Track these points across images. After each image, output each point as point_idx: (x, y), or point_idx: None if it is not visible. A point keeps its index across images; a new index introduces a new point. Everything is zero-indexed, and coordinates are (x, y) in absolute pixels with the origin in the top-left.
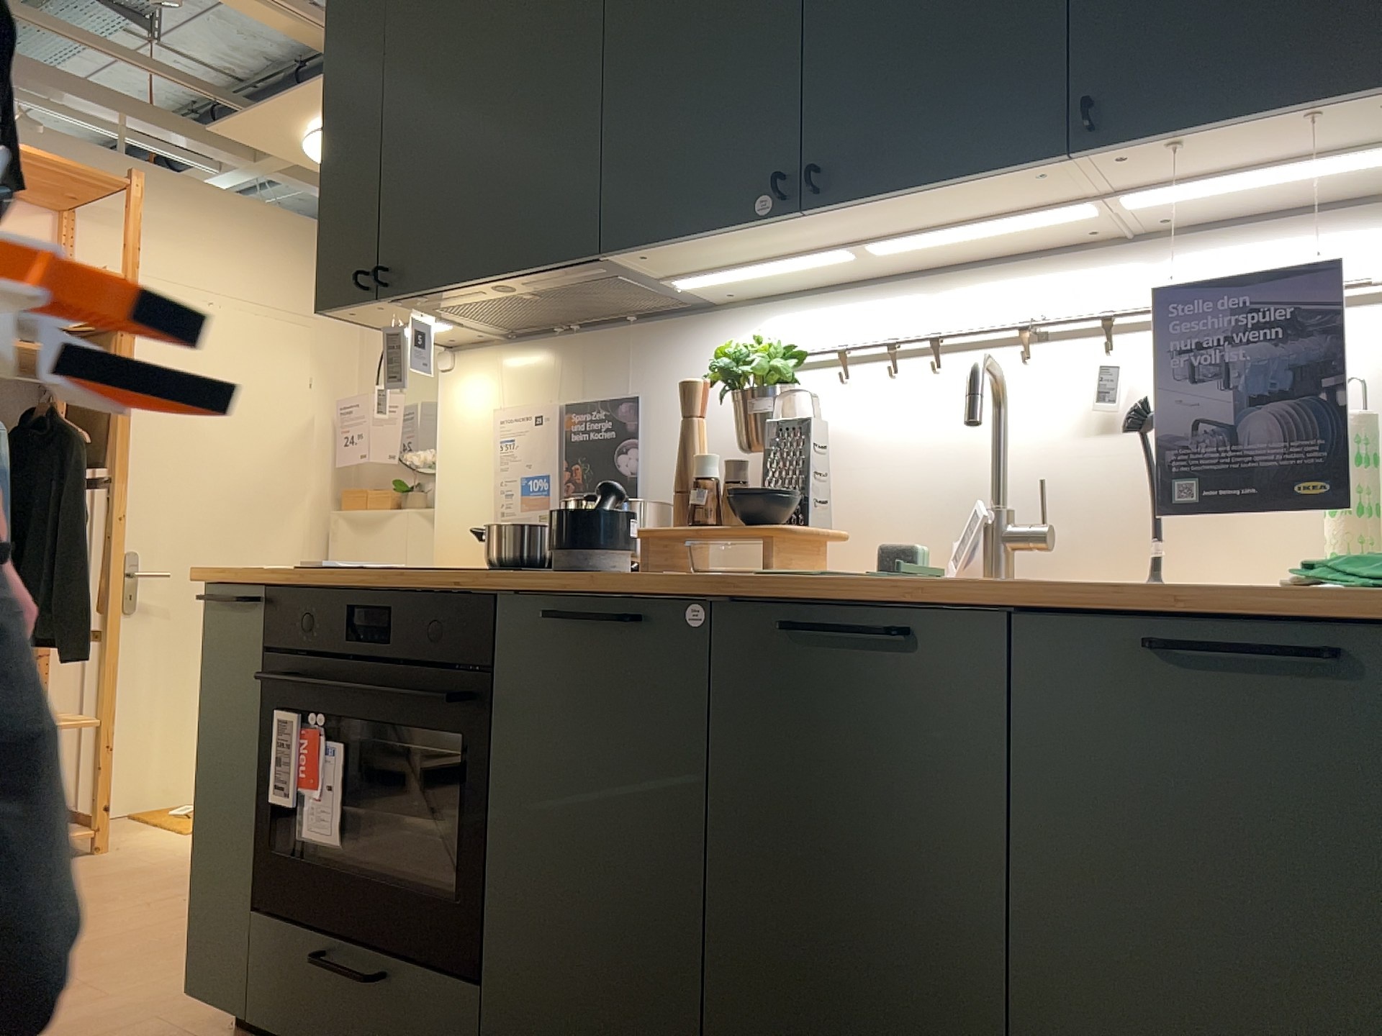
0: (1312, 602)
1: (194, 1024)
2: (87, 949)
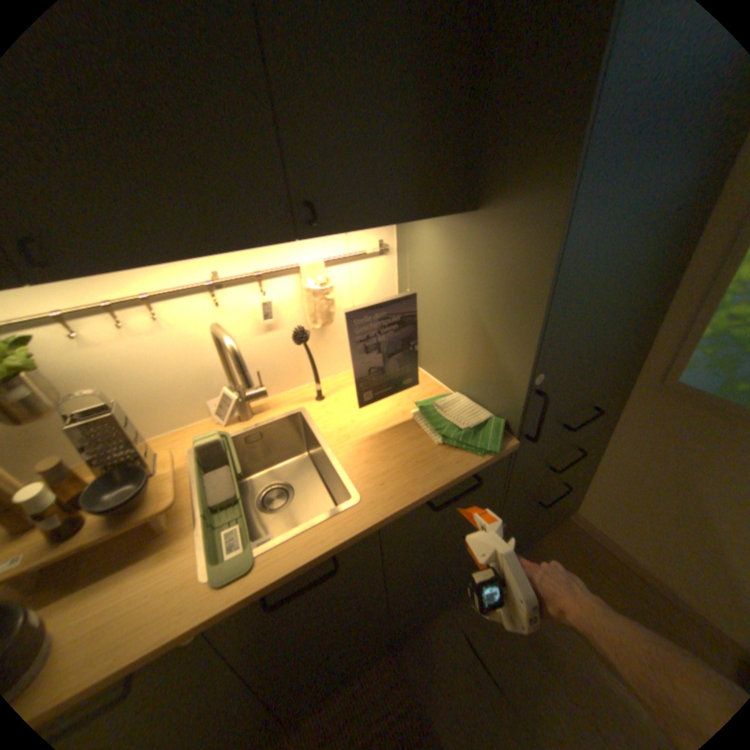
0: (476, 472)
1: None
2: None
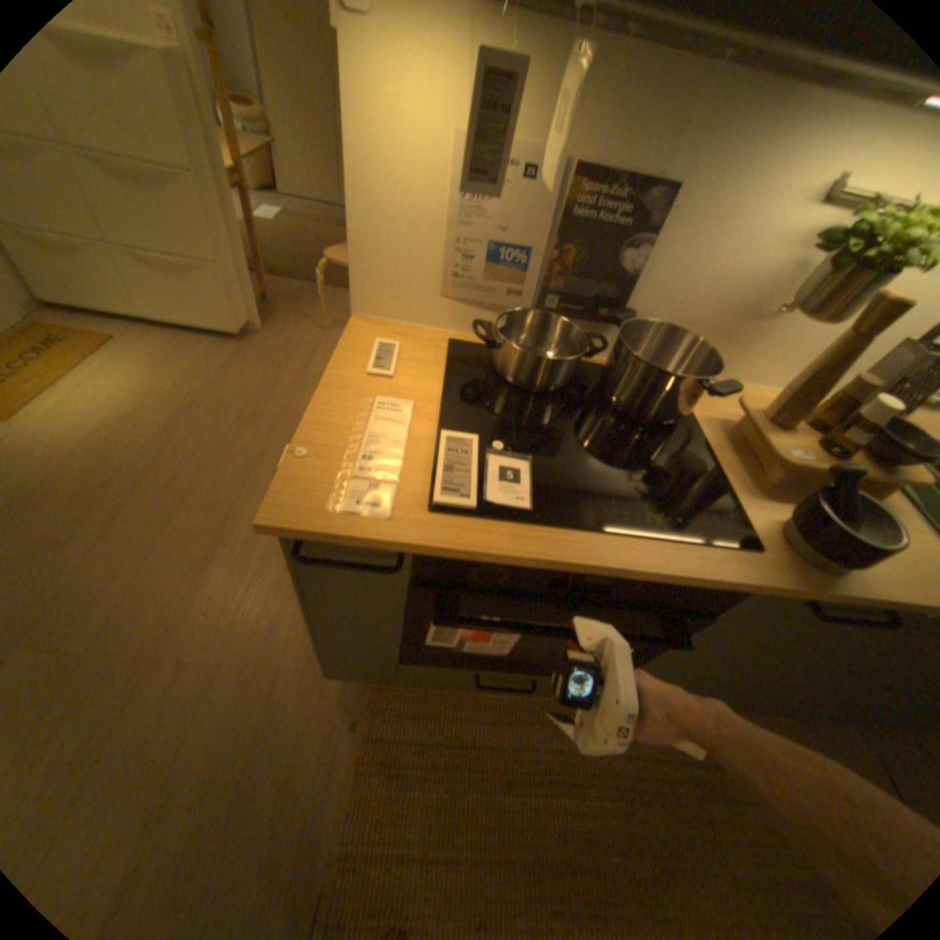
0: None
1: (308, 661)
2: (123, 619)
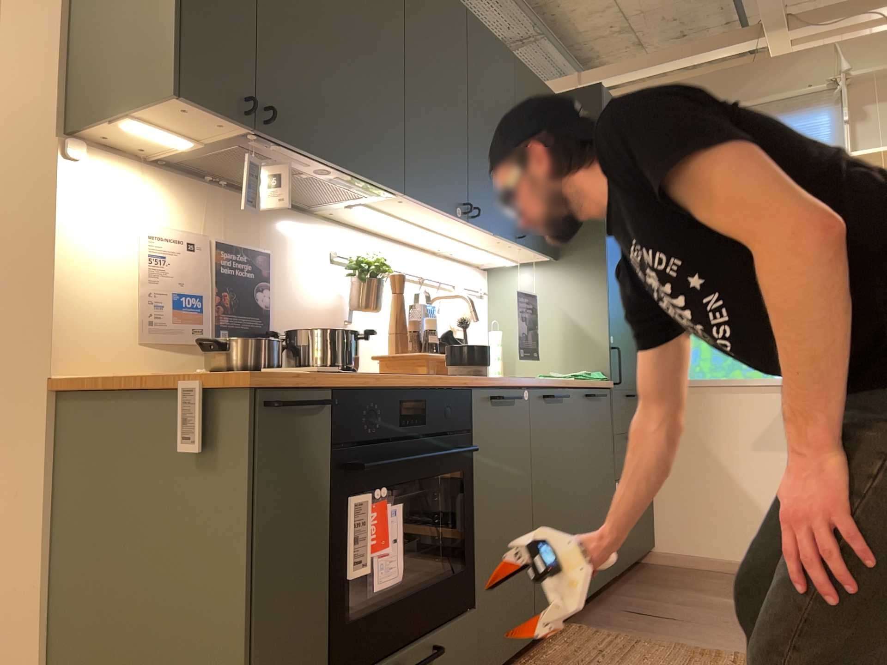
0: (603, 383)
1: None
2: None
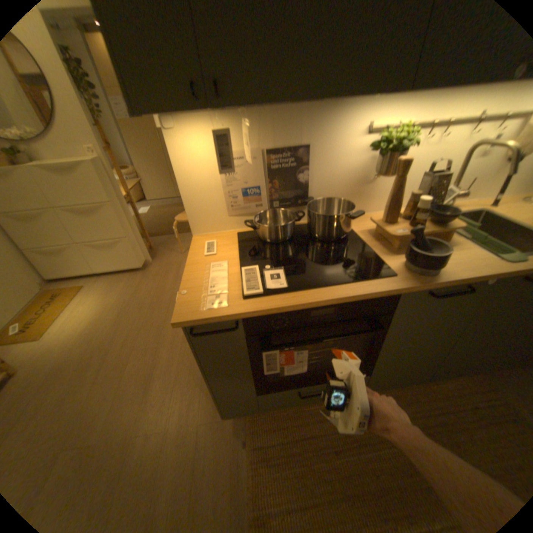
0: None
1: (212, 416)
2: (113, 420)
